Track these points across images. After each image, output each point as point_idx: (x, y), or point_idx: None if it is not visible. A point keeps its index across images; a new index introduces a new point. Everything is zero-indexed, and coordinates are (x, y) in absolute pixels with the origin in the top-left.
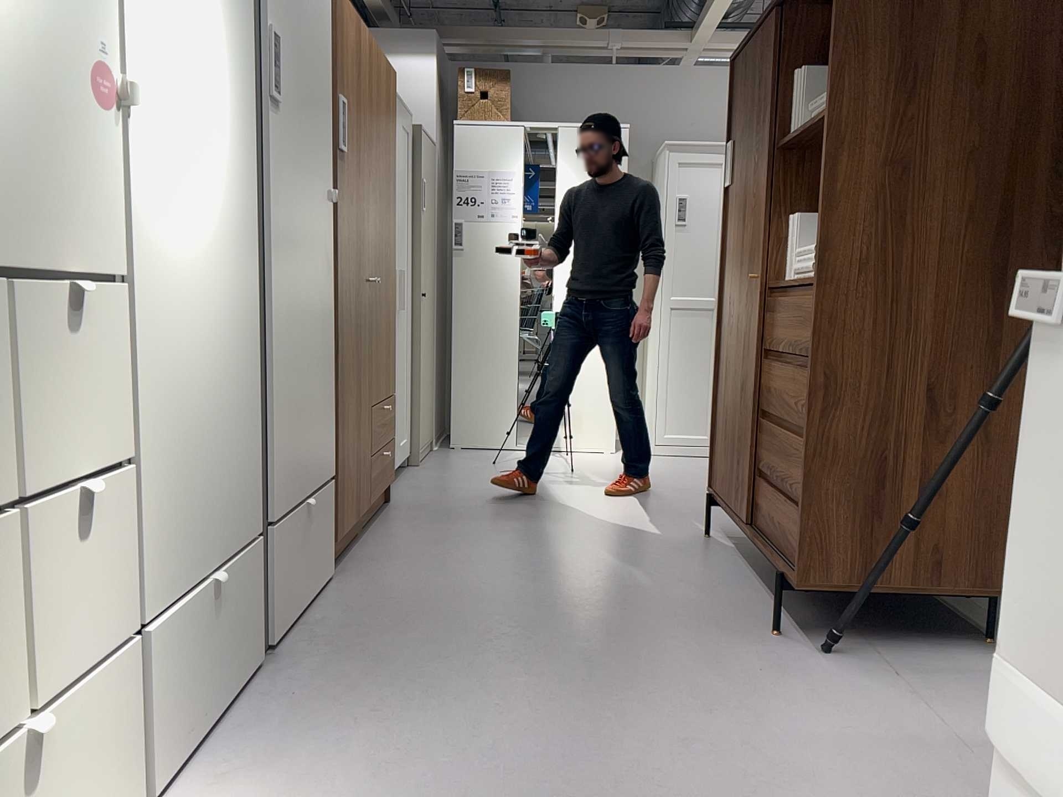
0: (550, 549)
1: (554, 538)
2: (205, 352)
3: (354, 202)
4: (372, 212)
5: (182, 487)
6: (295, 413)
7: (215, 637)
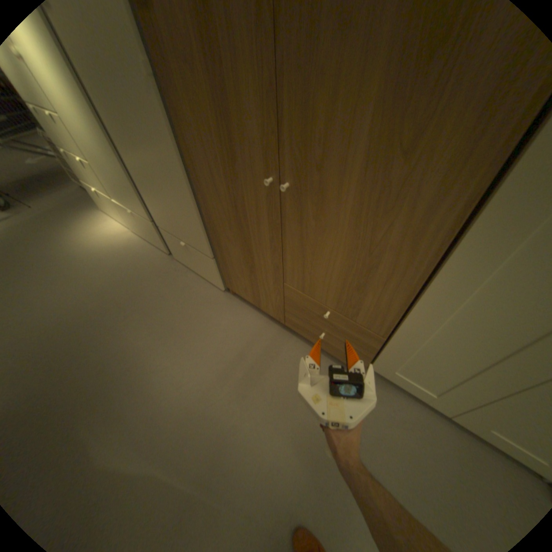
0: (179, 423)
1: (197, 449)
2: (94, 148)
3: (200, 67)
4: (287, 75)
5: (108, 181)
6: (159, 203)
7: (139, 226)
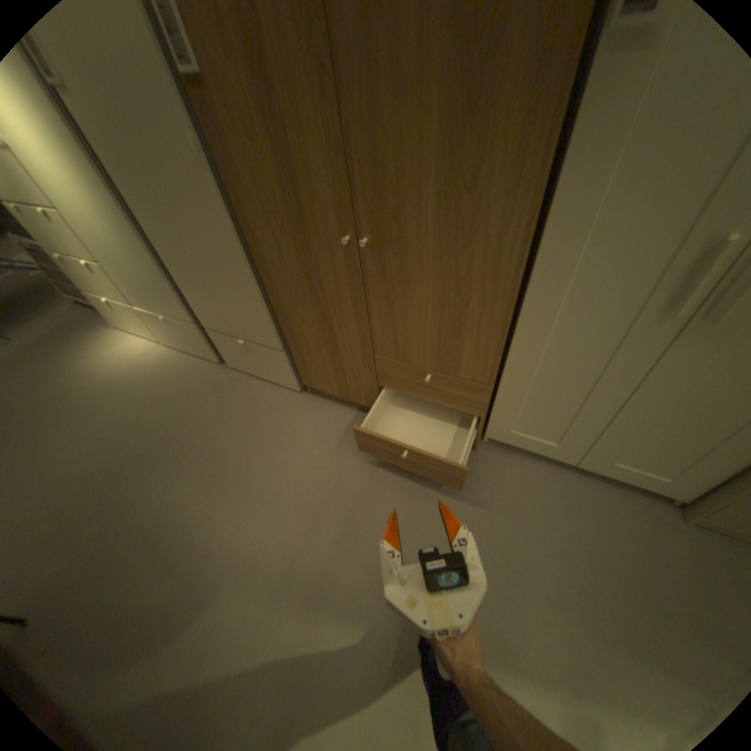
0: (281, 543)
1: (309, 565)
2: (112, 243)
3: (262, 137)
4: (354, 137)
5: (129, 282)
6: (207, 295)
7: (175, 333)
